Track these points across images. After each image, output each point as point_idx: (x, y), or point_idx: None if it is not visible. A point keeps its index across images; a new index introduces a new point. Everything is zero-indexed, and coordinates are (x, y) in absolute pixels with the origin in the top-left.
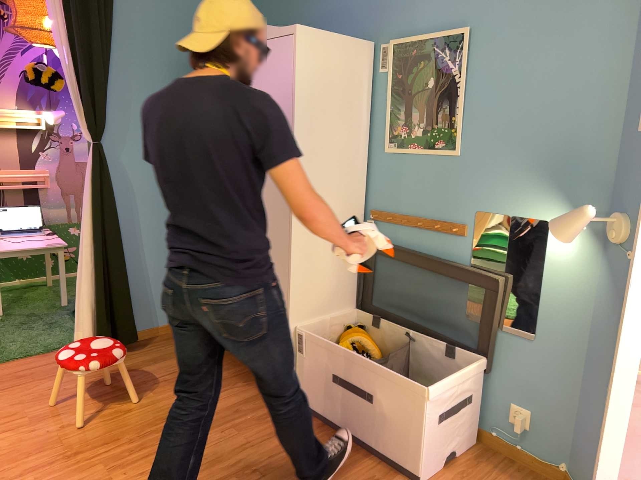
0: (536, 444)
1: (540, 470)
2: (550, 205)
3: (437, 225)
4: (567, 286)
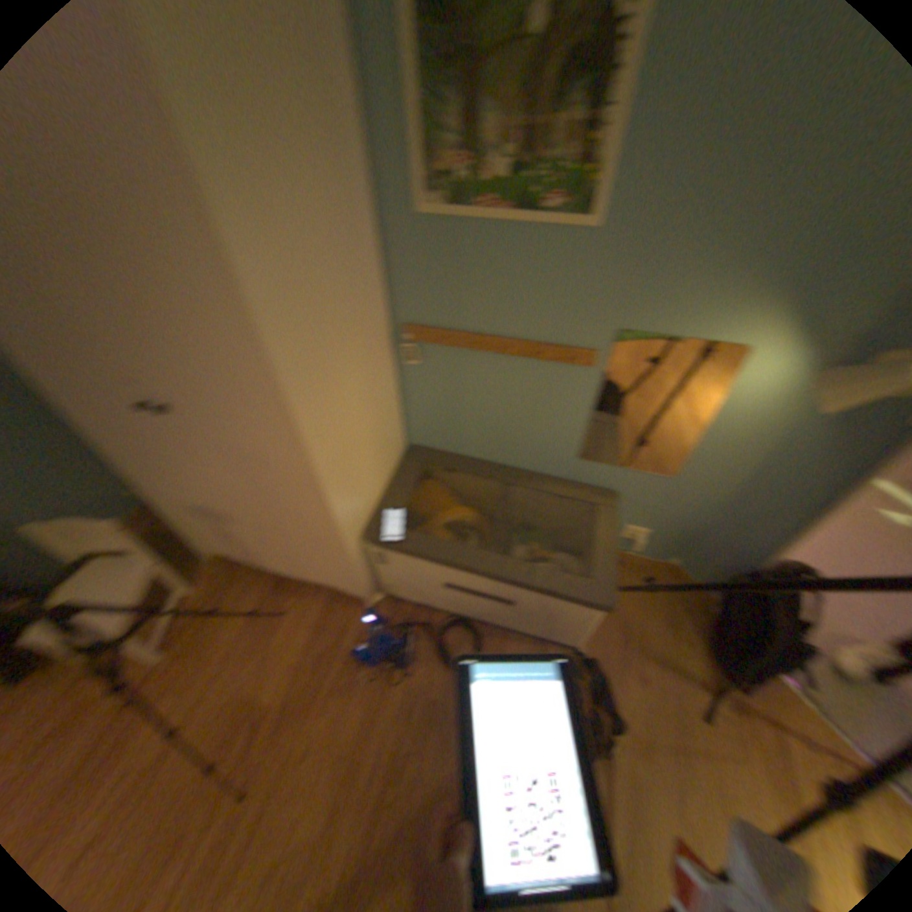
0: (650, 551)
1: (651, 567)
2: (767, 325)
3: (544, 352)
4: (748, 428)
